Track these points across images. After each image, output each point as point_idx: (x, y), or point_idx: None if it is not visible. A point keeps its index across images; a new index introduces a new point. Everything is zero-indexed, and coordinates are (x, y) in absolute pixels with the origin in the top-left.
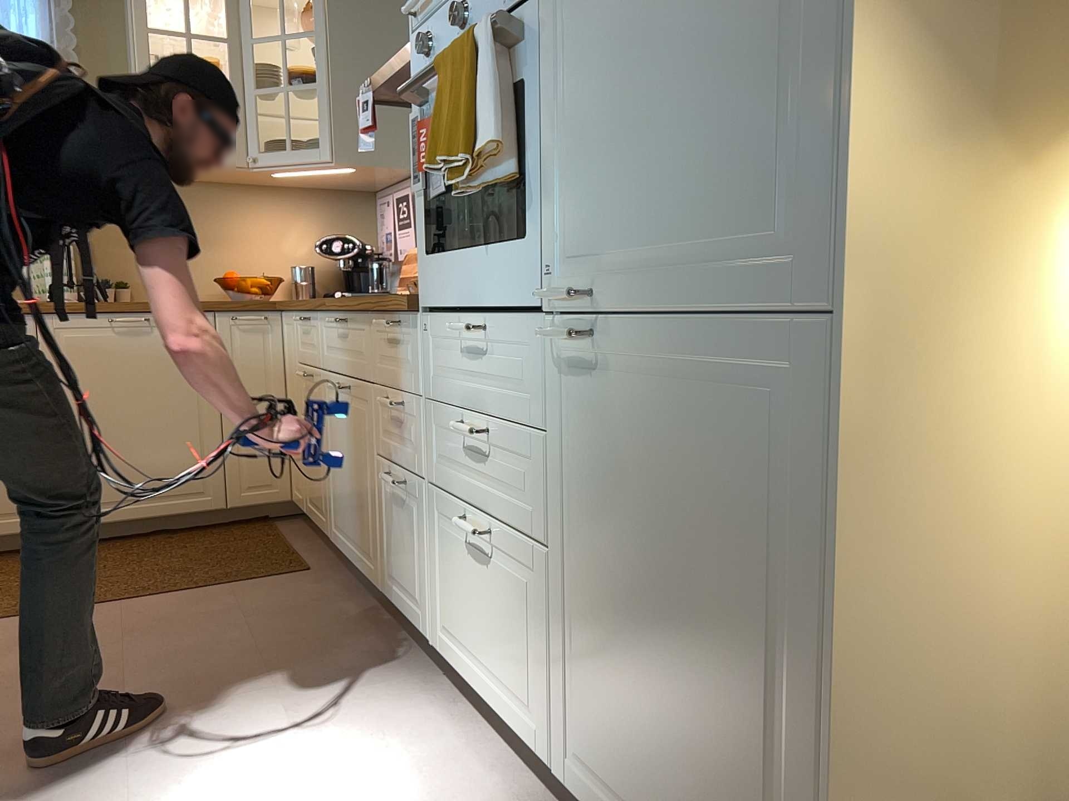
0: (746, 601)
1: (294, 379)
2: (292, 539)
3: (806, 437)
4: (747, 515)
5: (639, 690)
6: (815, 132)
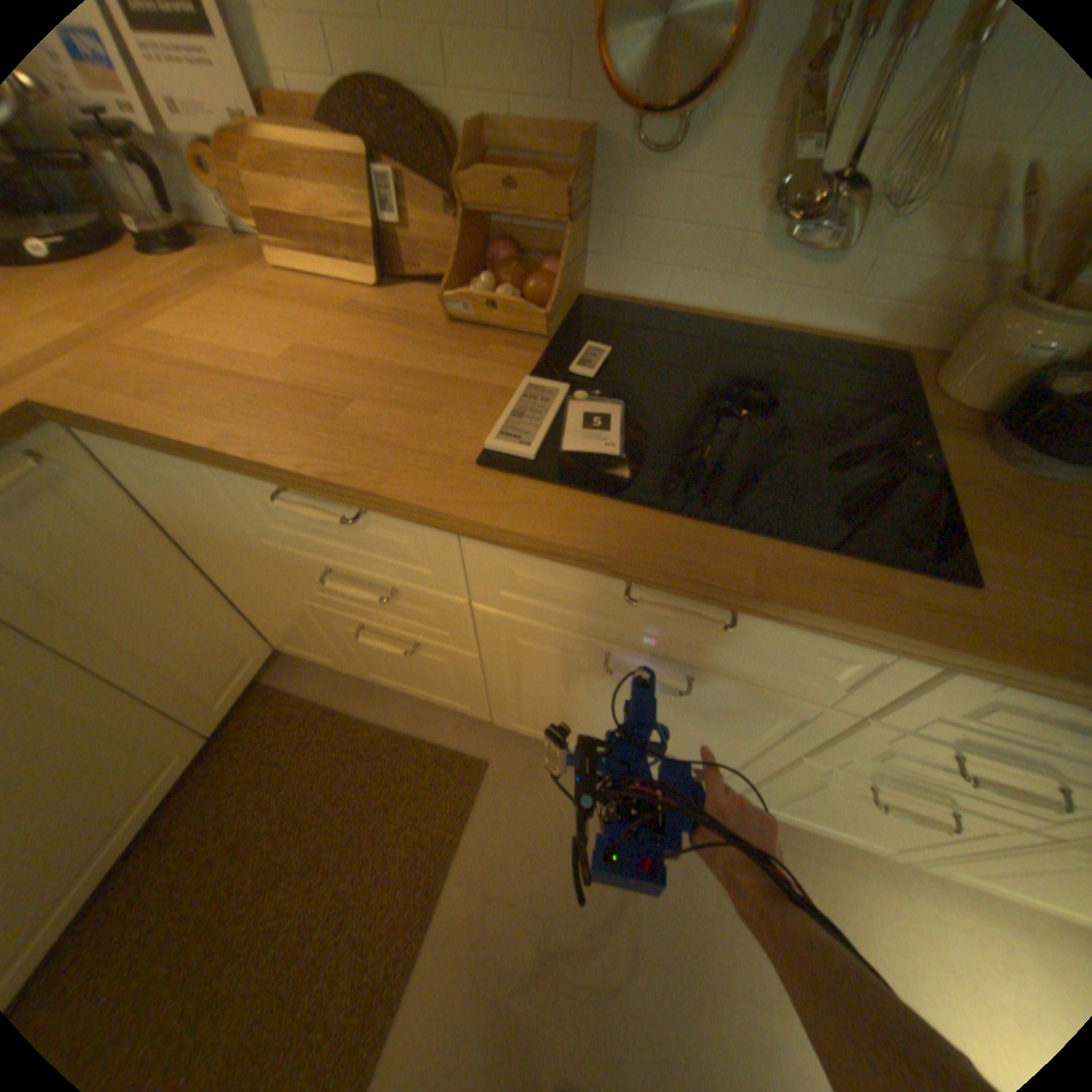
0: None
1: (237, 551)
2: (350, 706)
3: None
4: None
5: None
6: None
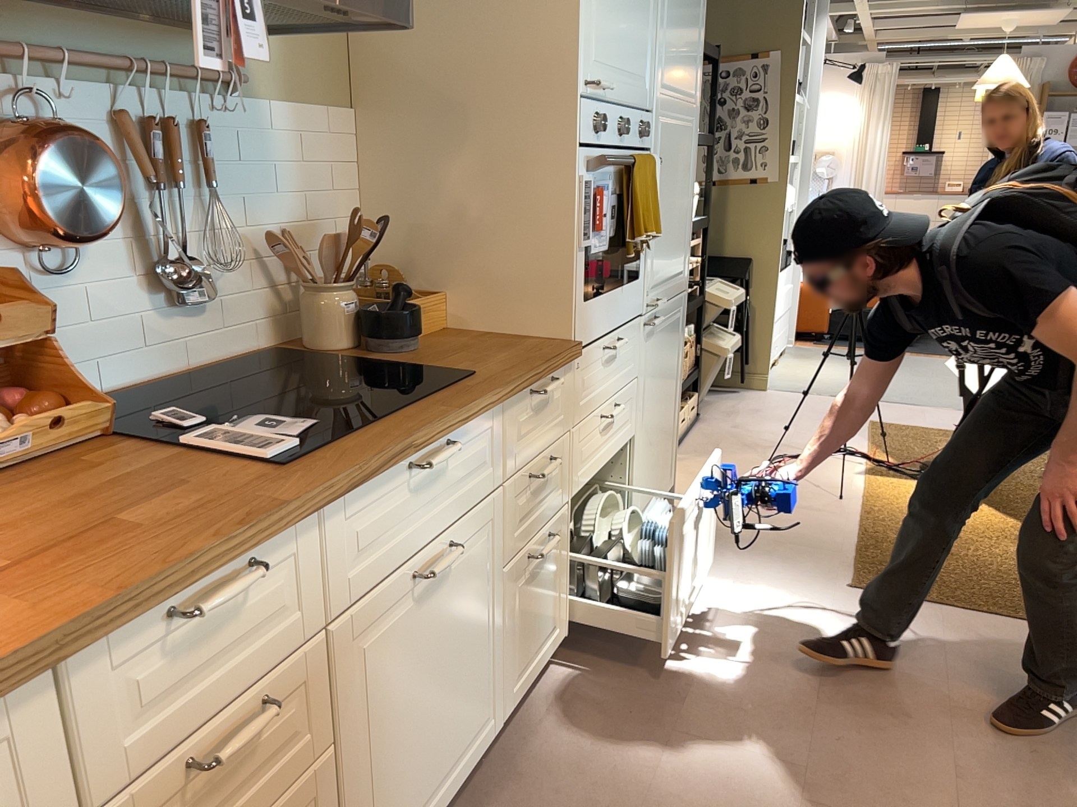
0: (671, 379)
1: None
2: None
3: (680, 324)
4: (673, 354)
5: (654, 446)
6: (685, 244)
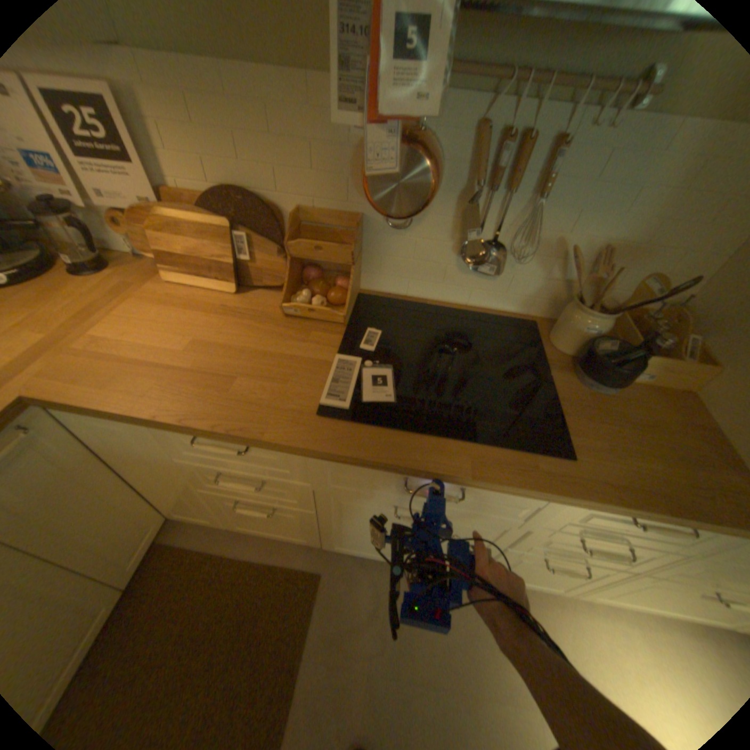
0: None
1: (153, 465)
2: (222, 549)
3: None
4: None
5: None
6: None
